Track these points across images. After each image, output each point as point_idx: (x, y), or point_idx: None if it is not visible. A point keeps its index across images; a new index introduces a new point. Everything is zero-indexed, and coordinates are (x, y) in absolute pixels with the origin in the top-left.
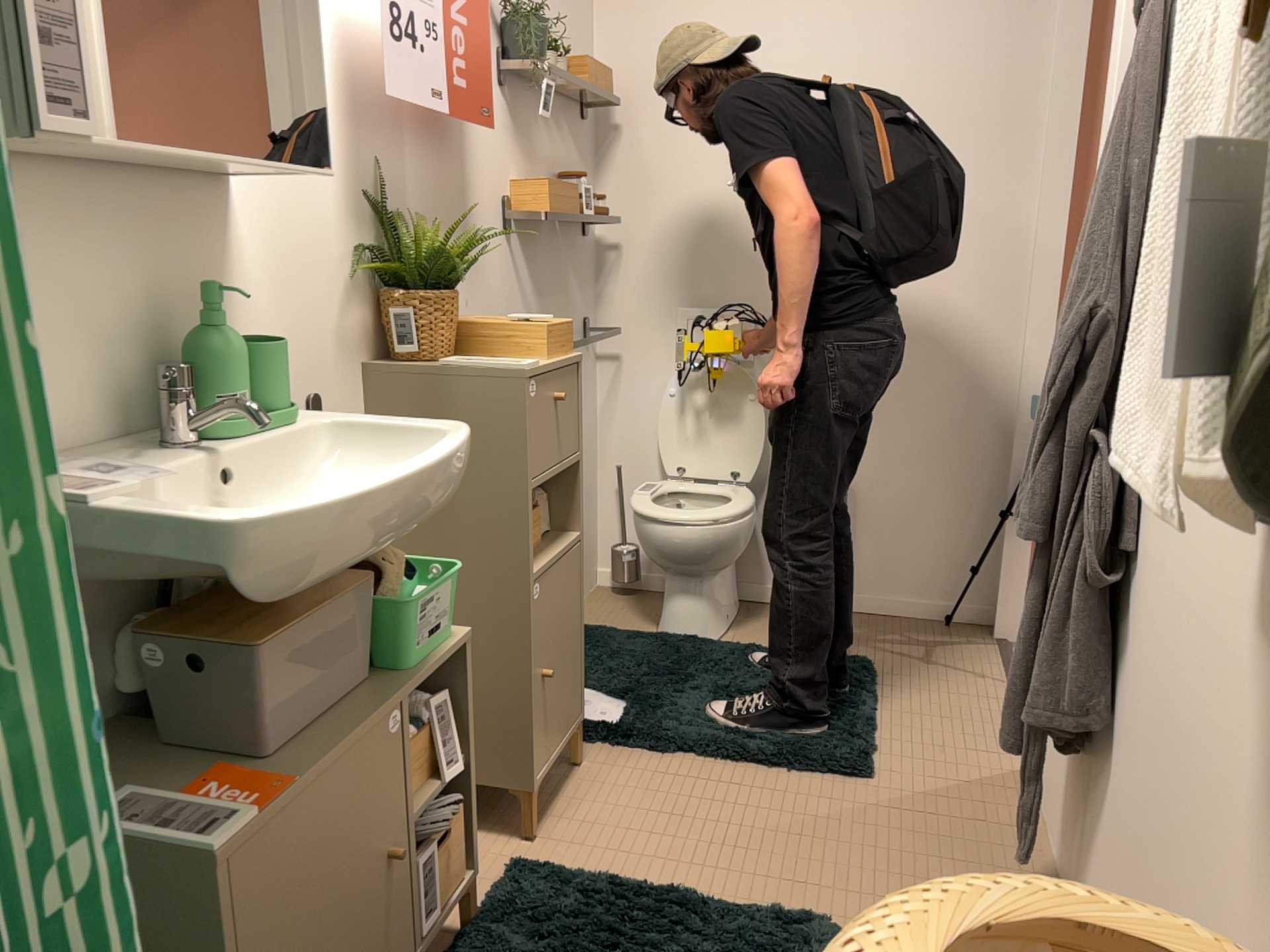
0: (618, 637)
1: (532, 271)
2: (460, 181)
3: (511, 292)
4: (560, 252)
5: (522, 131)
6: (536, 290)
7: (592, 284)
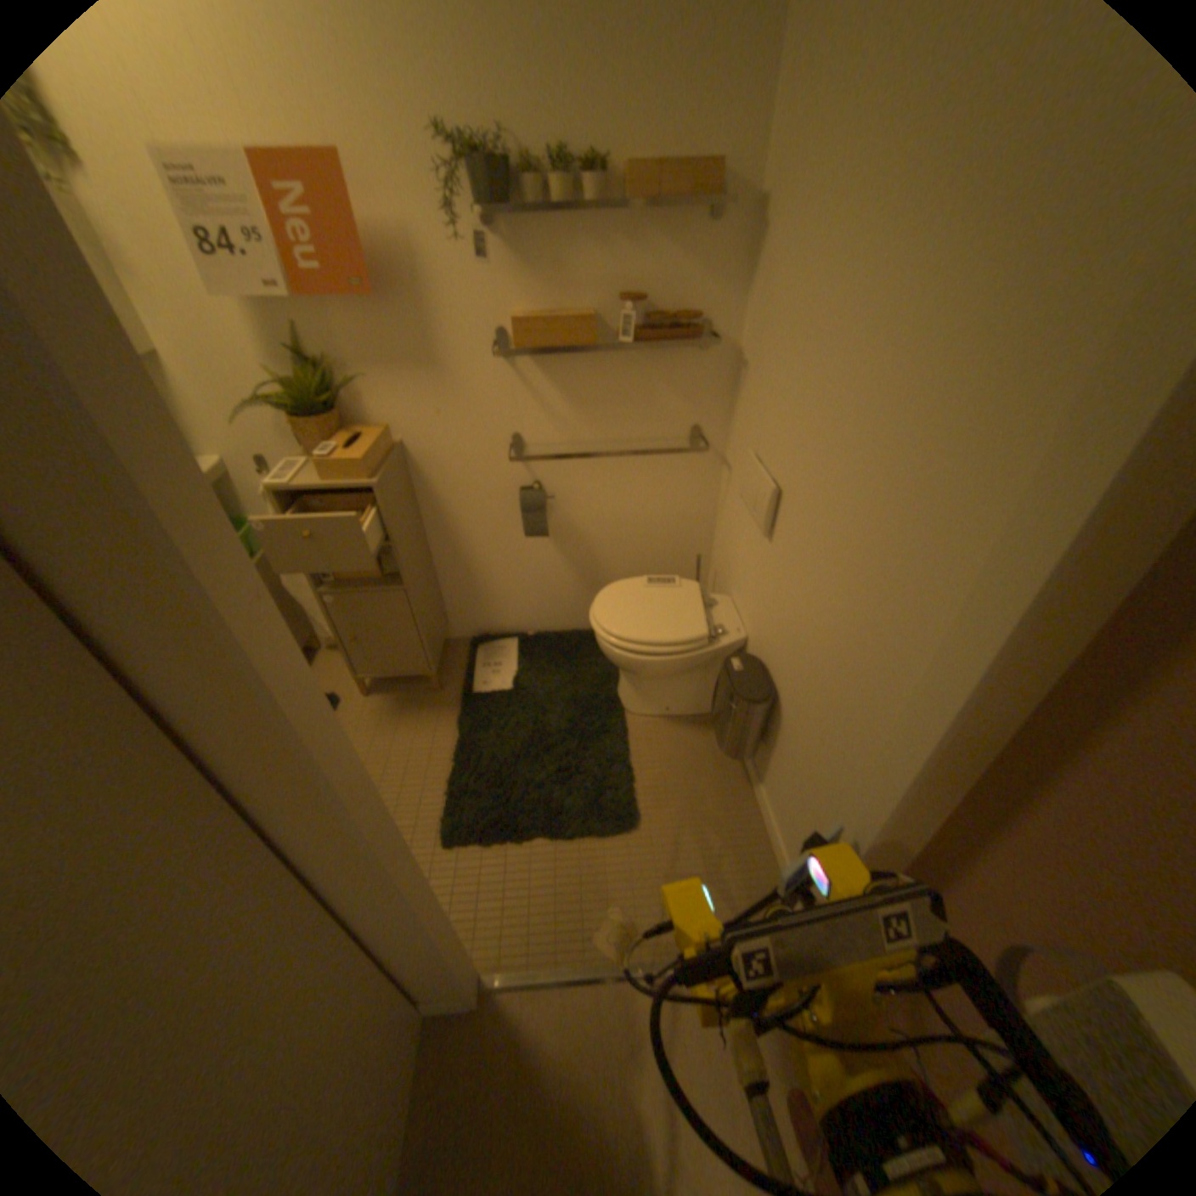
0: (600, 659)
1: (561, 386)
2: (415, 323)
3: (516, 404)
4: (630, 367)
5: (537, 259)
6: (570, 402)
7: (721, 395)
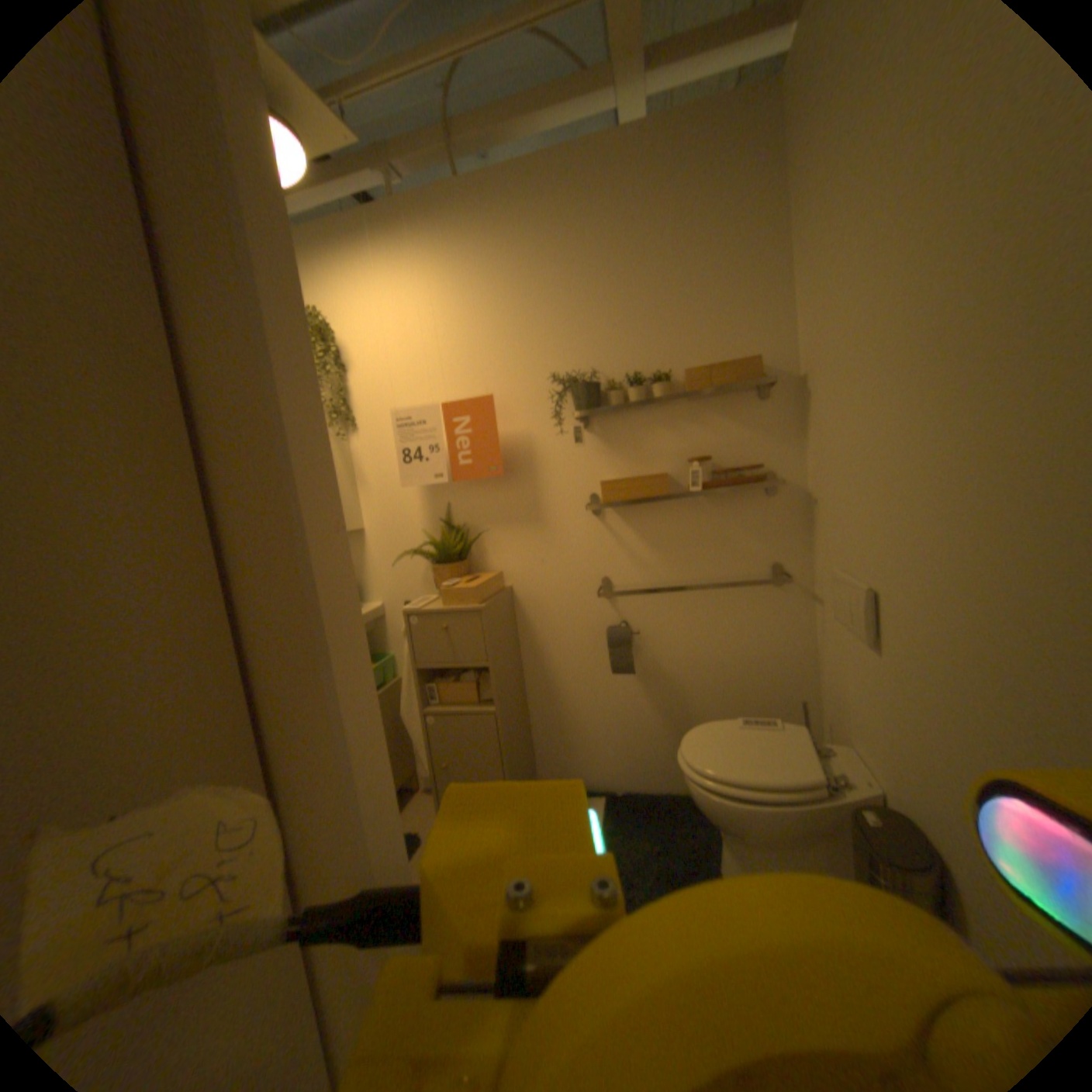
0: (700, 829)
1: (644, 532)
2: (530, 494)
3: (606, 549)
4: (705, 513)
5: (622, 441)
6: (653, 545)
7: (800, 531)
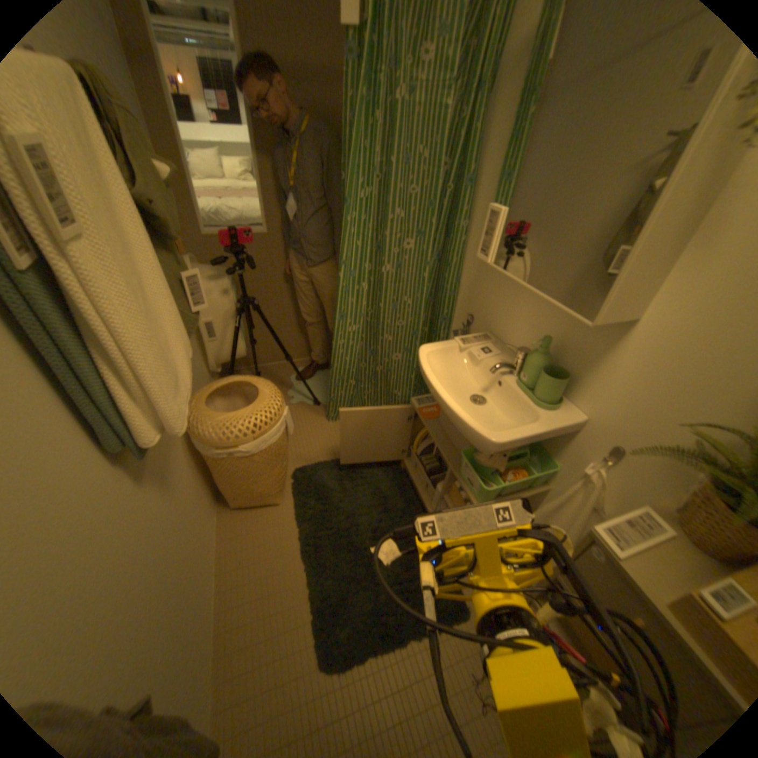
0: None
1: None
2: None
3: None
4: None
5: None
6: None
7: None
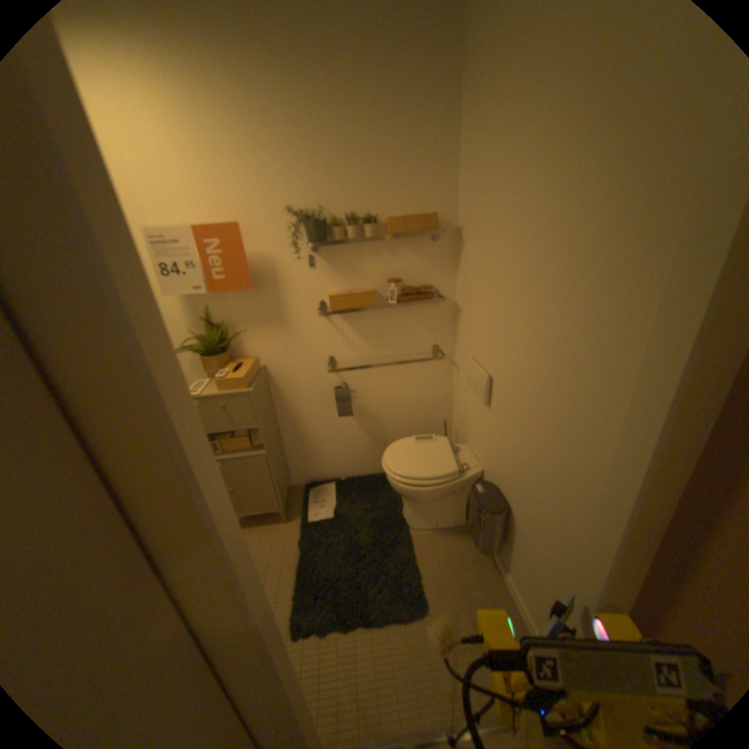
0: (388, 492)
1: (356, 329)
2: (273, 301)
3: (330, 340)
4: (394, 316)
5: (340, 265)
6: (361, 336)
7: (447, 327)
